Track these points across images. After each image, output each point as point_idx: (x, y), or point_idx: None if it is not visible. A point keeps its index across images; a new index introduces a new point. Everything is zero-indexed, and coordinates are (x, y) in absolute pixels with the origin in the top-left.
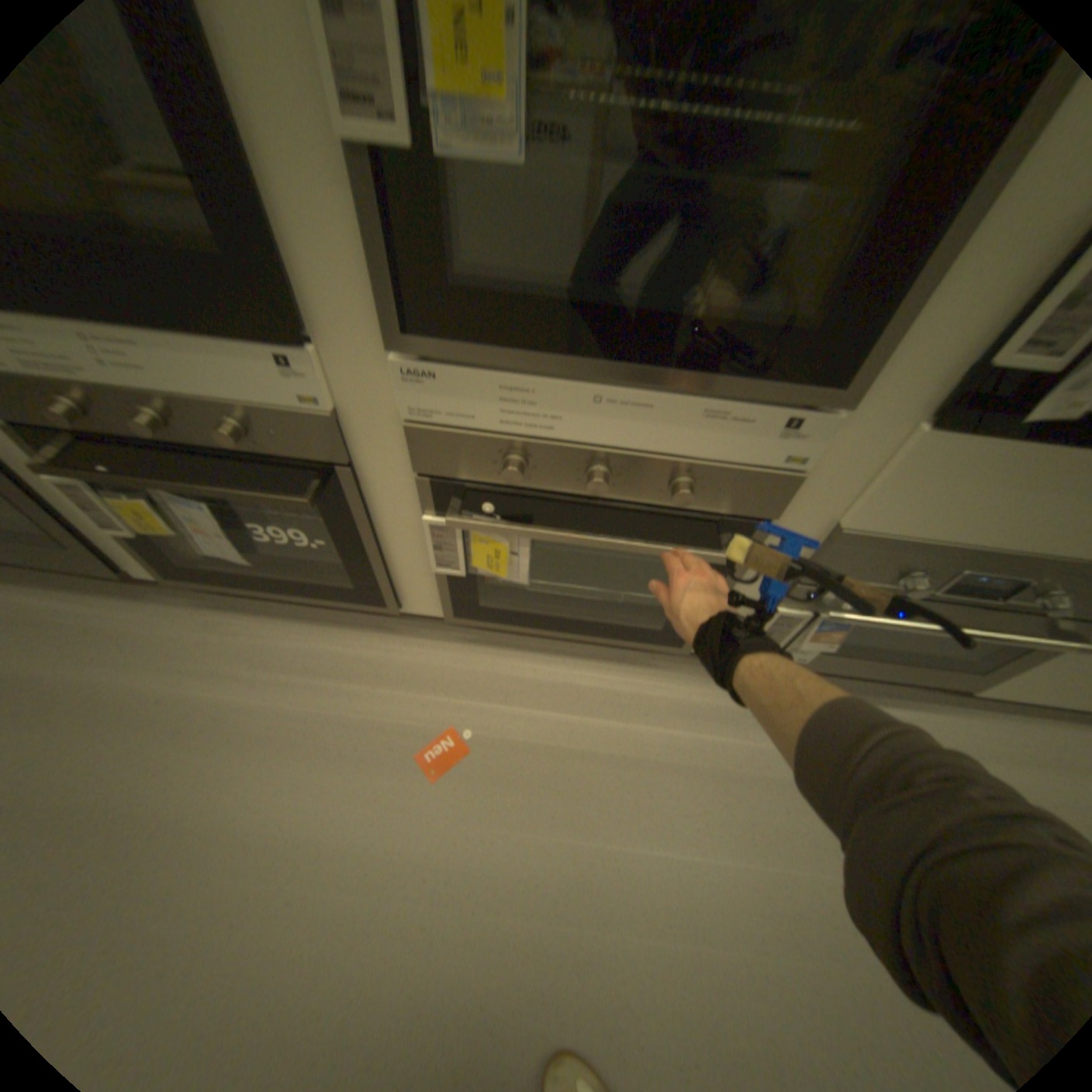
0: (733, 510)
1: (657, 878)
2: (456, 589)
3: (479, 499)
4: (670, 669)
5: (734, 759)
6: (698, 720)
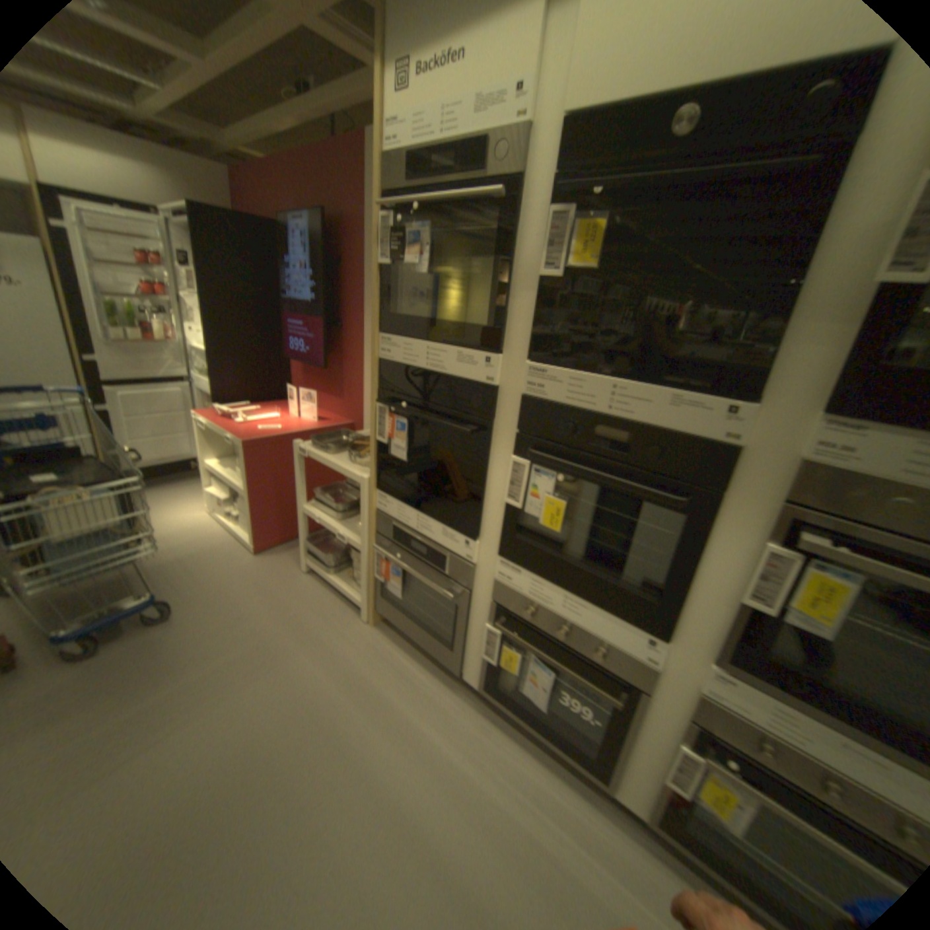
0: None
1: None
2: (673, 805)
3: (729, 756)
4: None
5: None
6: None
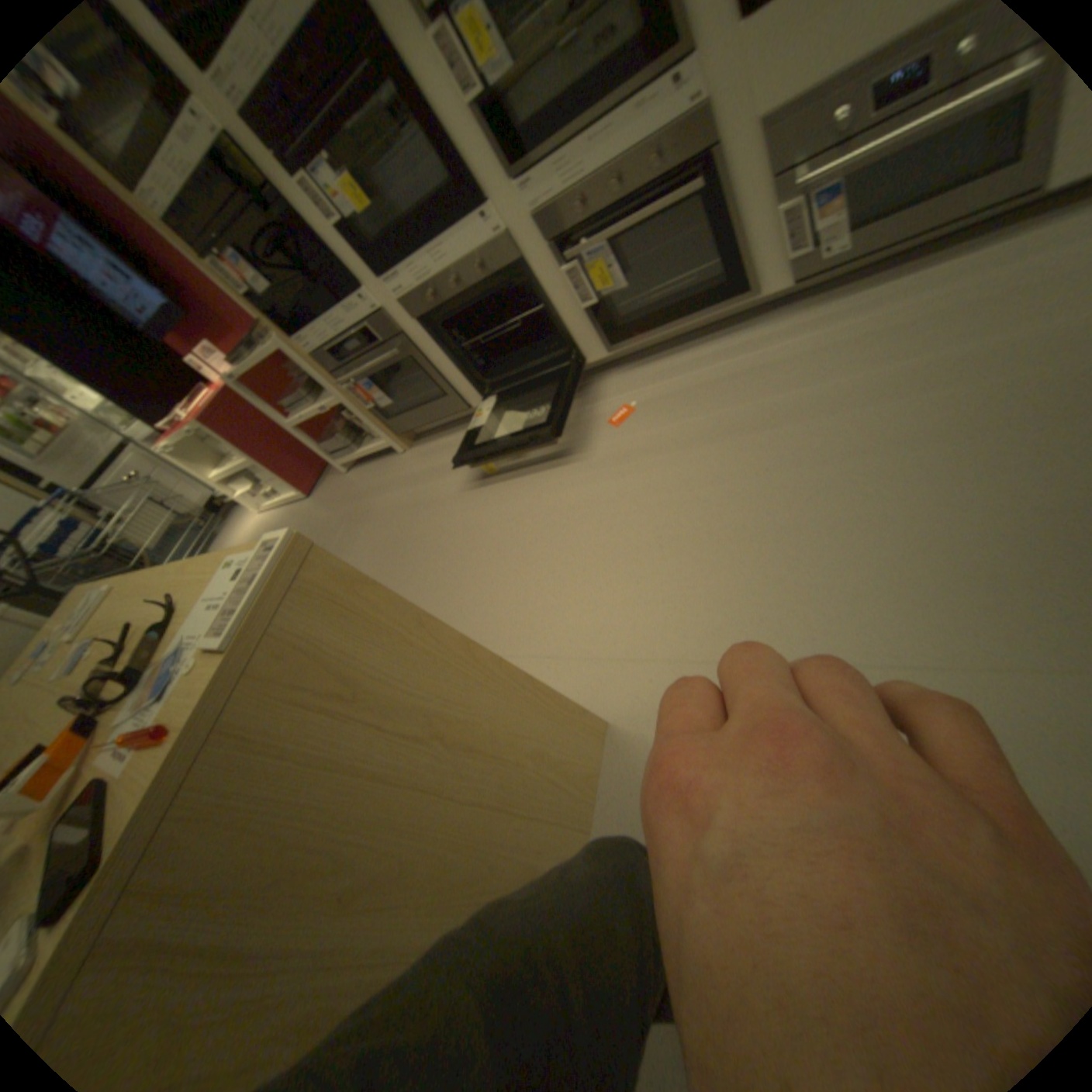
0: (692, 150)
1: (749, 412)
2: (601, 318)
3: (577, 237)
4: (766, 319)
5: (813, 341)
6: (785, 334)
